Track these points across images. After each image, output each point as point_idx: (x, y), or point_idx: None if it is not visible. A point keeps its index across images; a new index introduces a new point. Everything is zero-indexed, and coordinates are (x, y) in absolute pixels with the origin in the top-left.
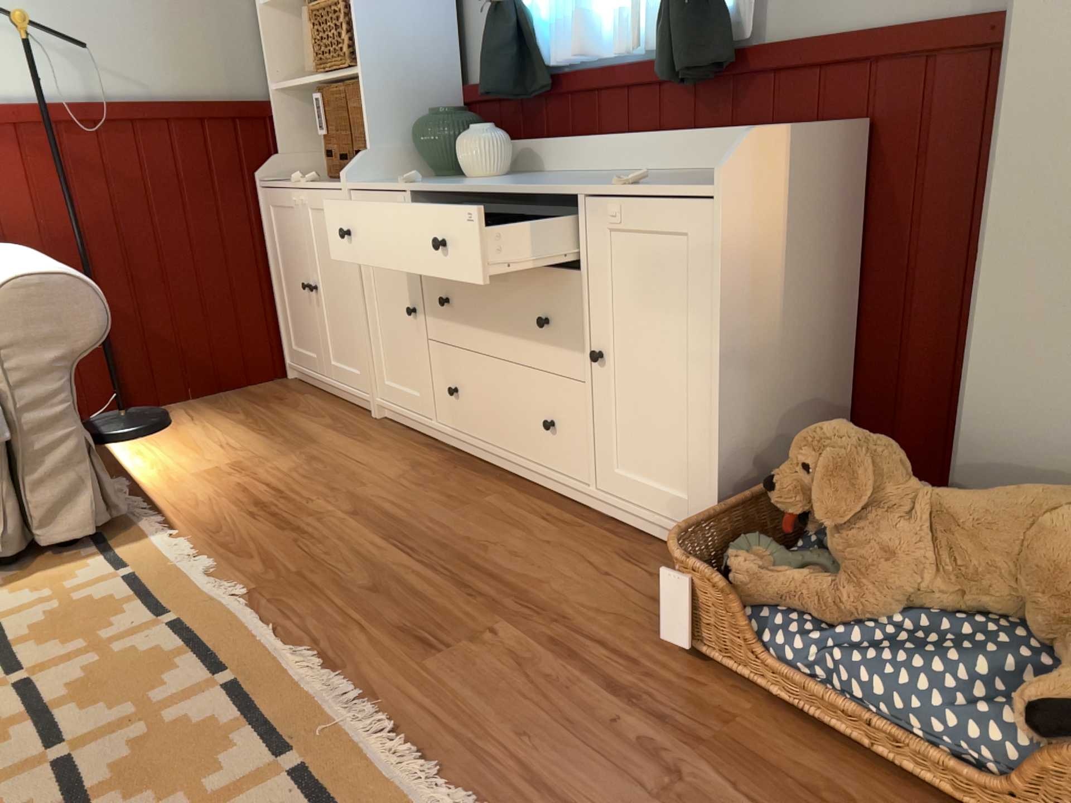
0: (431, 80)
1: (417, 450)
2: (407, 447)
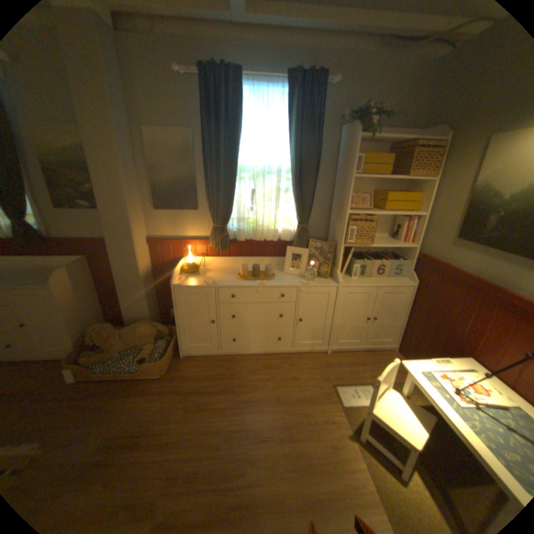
0: None
1: None
2: None
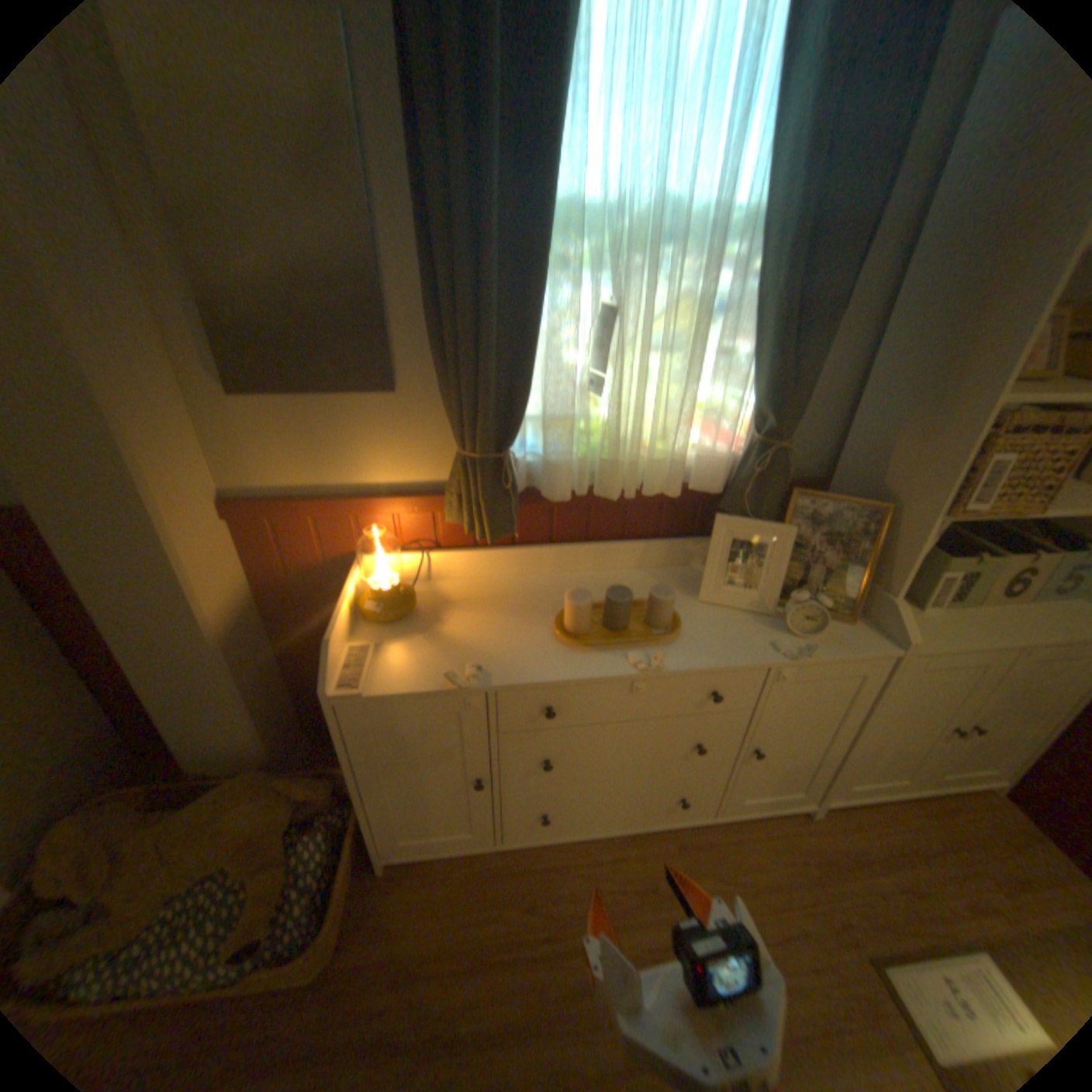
0: None
1: None
2: None
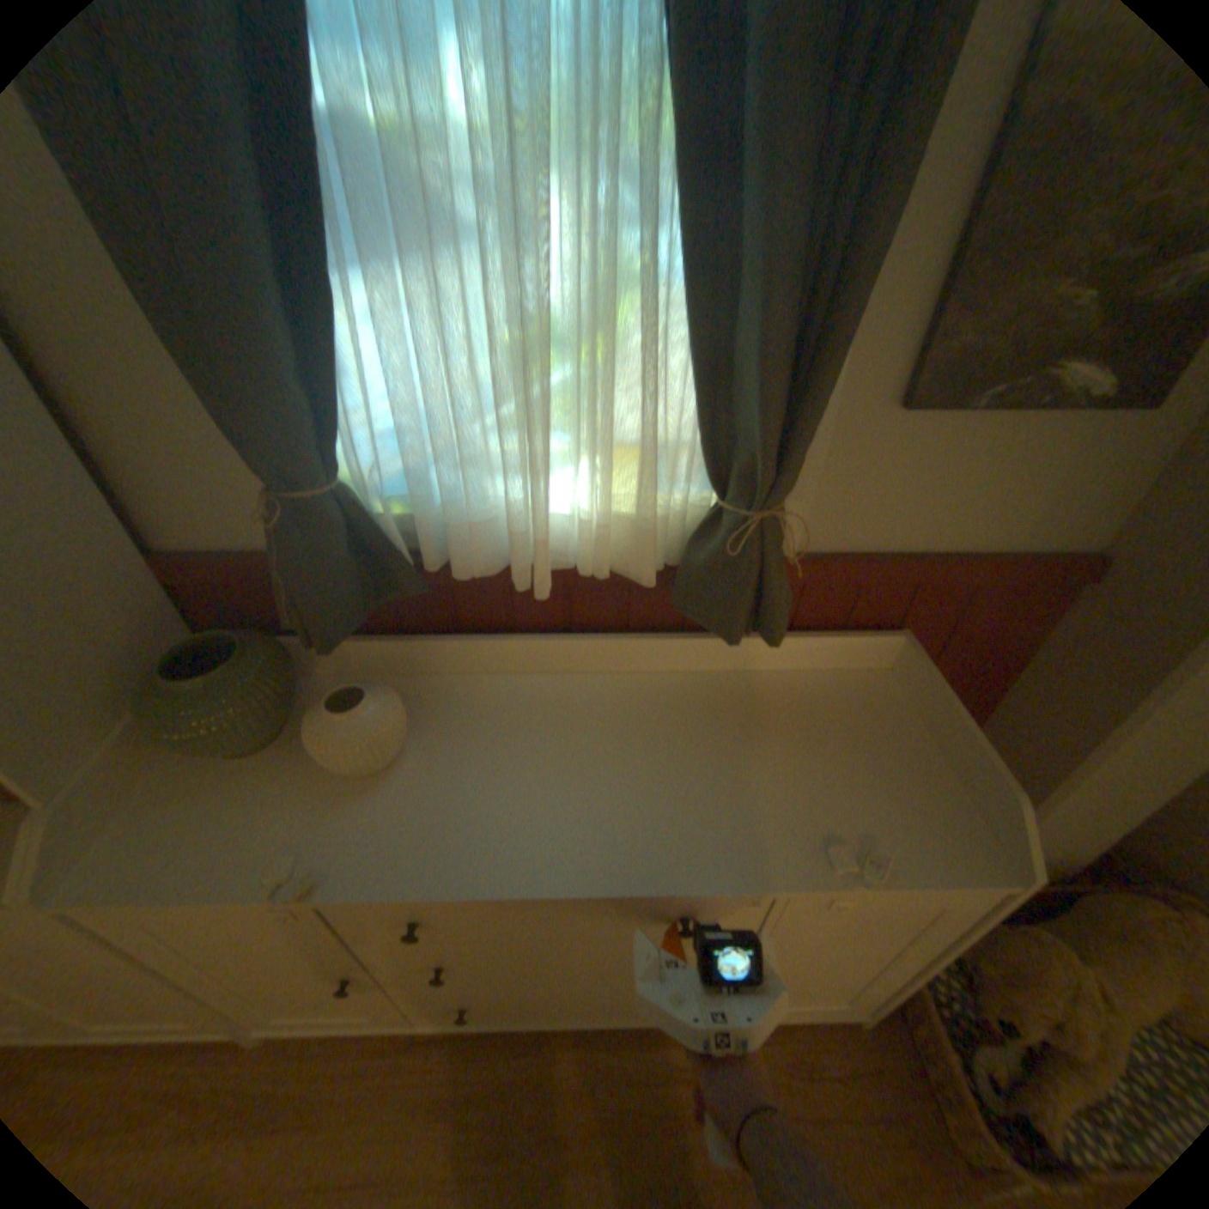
0: (92, 583)
1: (406, 1069)
2: (382, 1071)
